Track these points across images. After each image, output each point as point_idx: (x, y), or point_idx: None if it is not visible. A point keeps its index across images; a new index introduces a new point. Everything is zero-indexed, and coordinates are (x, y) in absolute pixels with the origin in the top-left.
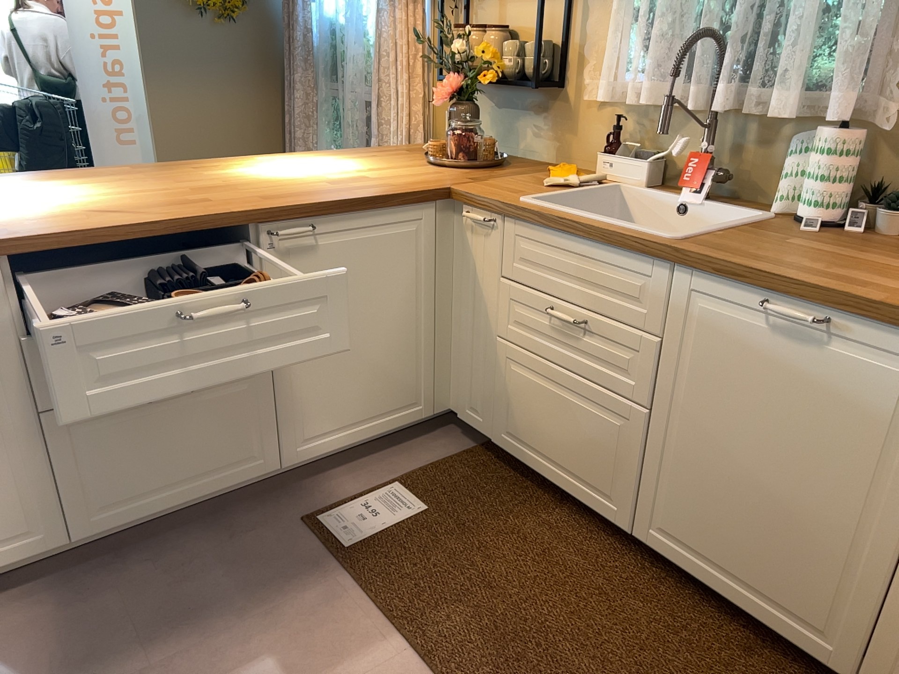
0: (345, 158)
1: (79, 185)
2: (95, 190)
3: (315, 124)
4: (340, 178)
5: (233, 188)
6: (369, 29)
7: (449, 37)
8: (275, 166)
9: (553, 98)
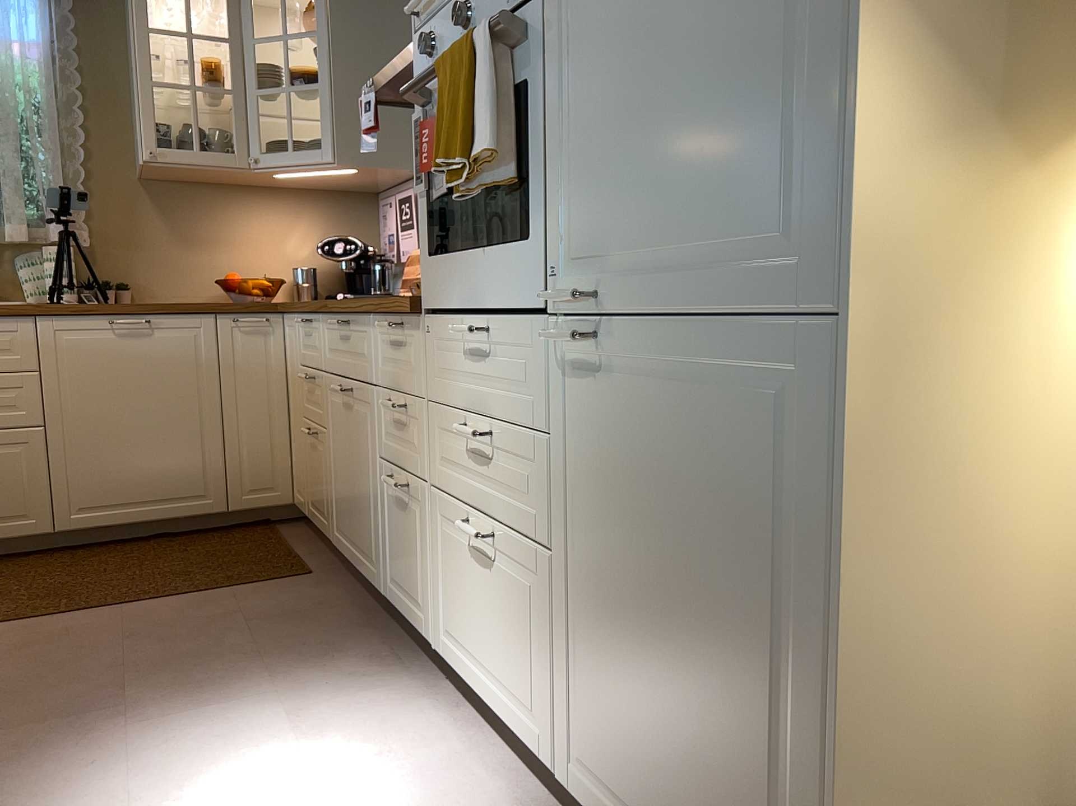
0: None
1: None
2: None
3: None
4: None
5: None
6: None
7: None
8: None
9: None
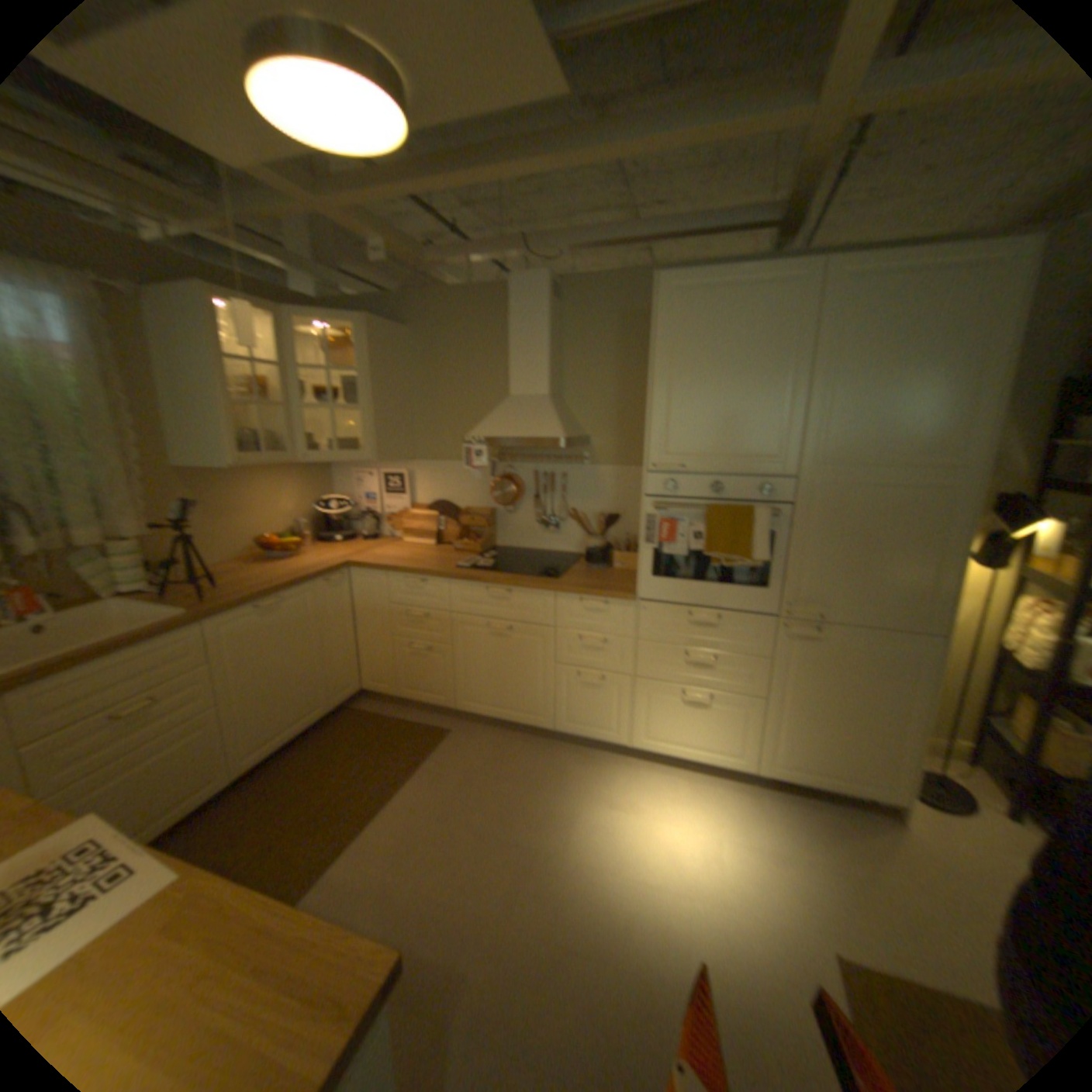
0: None
1: None
2: None
3: None
4: None
5: None
6: None
7: None
8: None
9: None
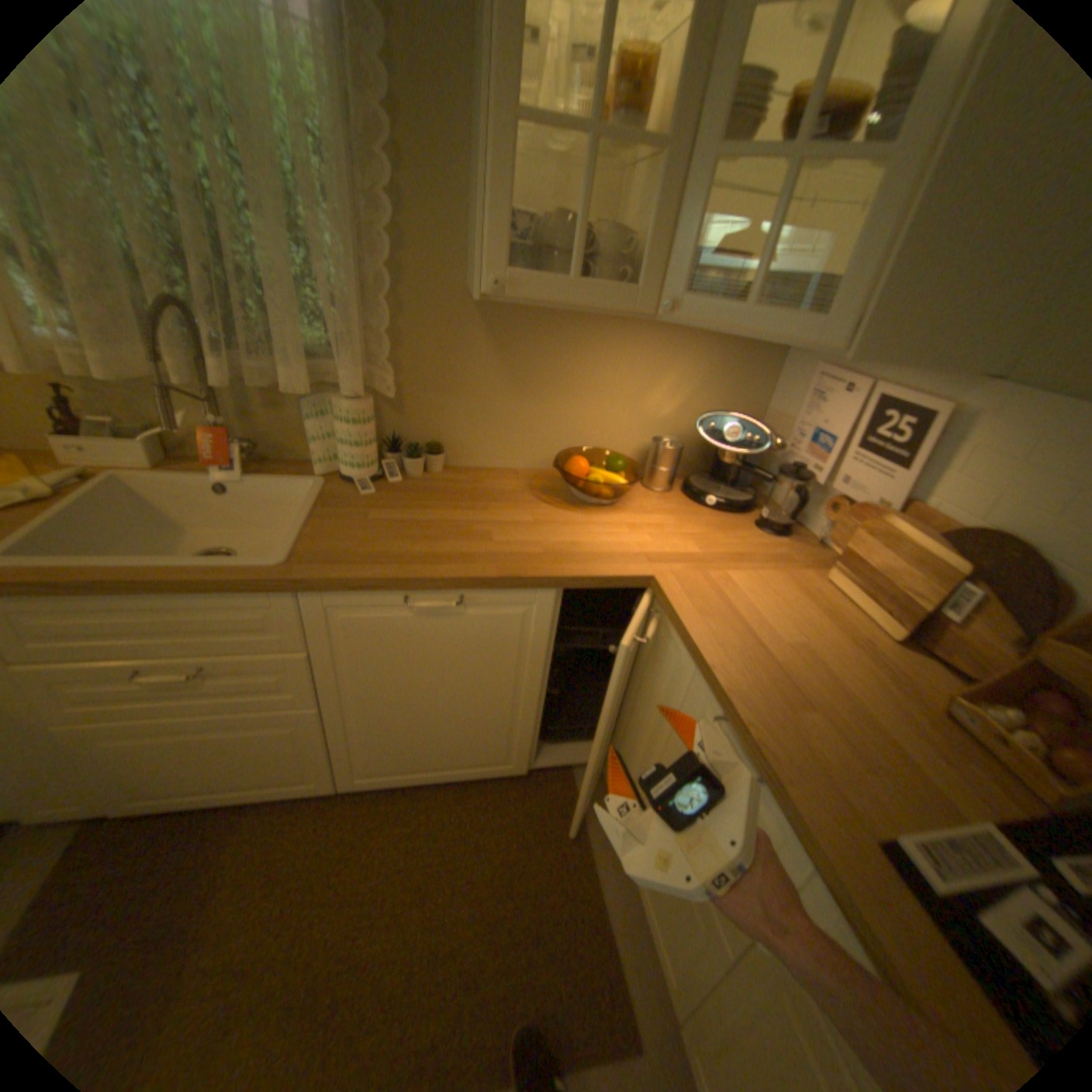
0: None
1: None
2: None
3: None
4: None
5: None
6: None
7: None
8: None
9: None
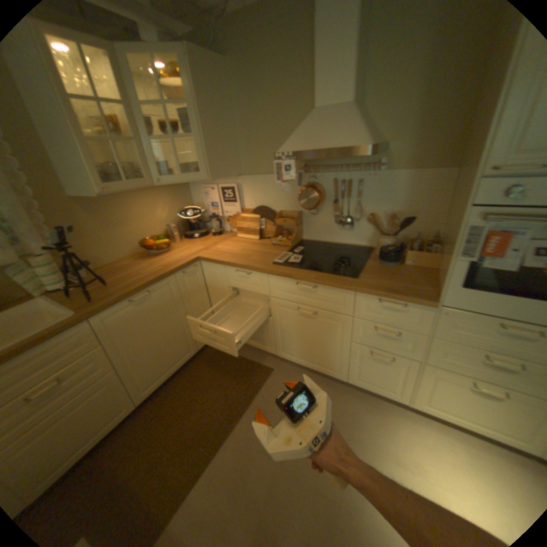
0: None
1: None
2: None
3: None
4: None
5: None
6: None
7: None
8: None
9: None
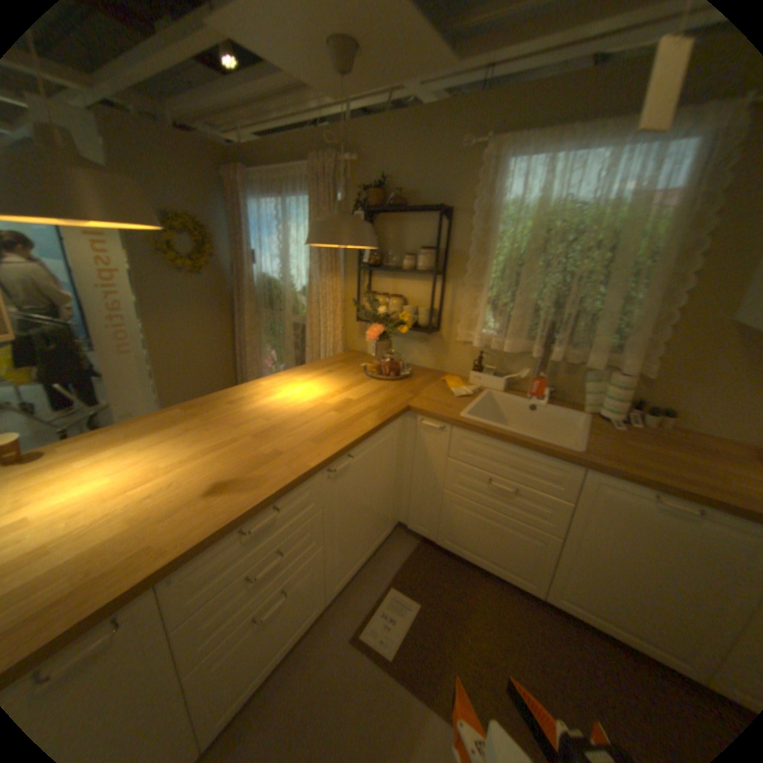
0: (317, 376)
1: (158, 444)
2: (177, 450)
3: (258, 333)
4: (337, 403)
5: (280, 429)
6: (298, 282)
7: (371, 301)
8: (281, 391)
9: (433, 335)
